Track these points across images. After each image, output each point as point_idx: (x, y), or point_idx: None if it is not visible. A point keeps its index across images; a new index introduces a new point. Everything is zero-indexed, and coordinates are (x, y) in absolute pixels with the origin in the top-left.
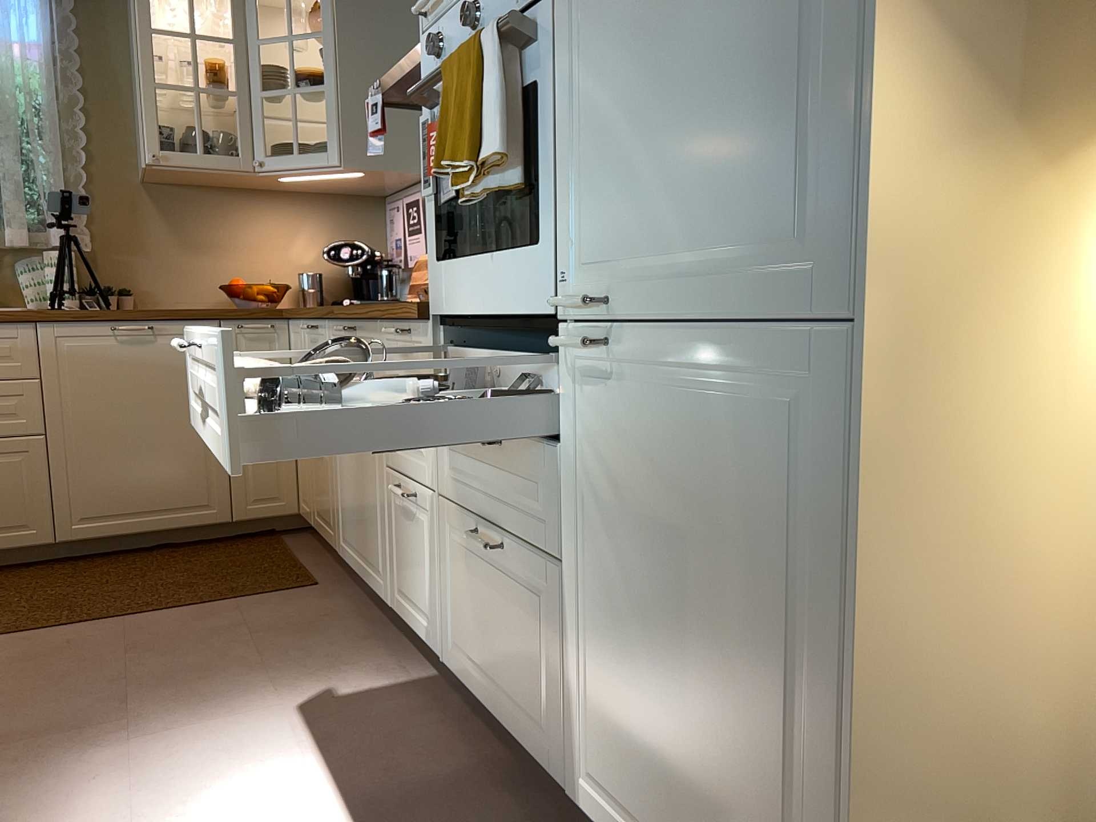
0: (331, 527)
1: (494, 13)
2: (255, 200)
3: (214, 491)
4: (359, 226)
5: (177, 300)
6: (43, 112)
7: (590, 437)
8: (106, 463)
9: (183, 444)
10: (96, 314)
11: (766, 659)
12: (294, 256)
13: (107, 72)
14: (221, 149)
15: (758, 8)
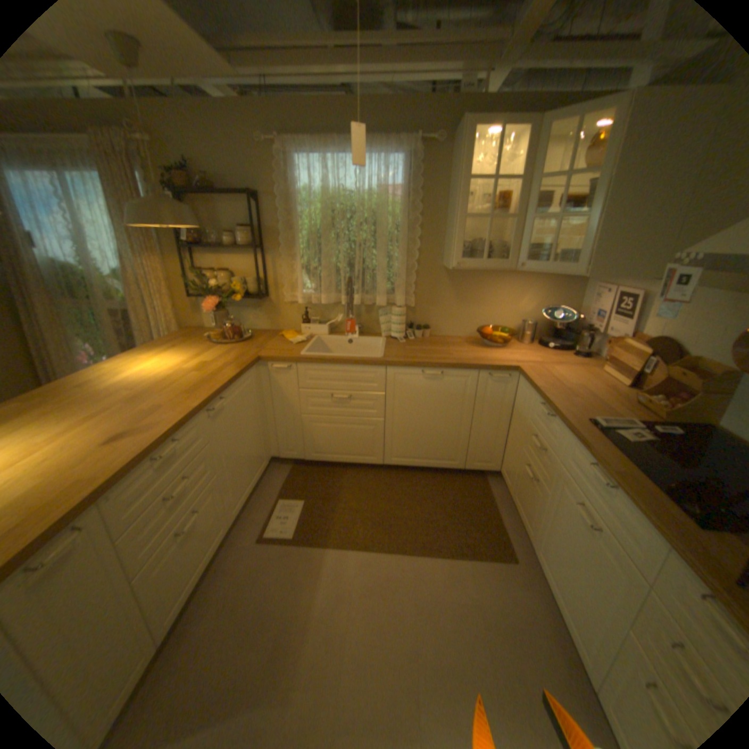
0: (532, 529)
1: None
2: (505, 274)
3: (458, 455)
4: (567, 289)
5: (451, 331)
6: (399, 229)
7: None
8: (409, 435)
9: (447, 431)
10: (415, 364)
11: None
12: (520, 308)
13: (435, 198)
14: (496, 254)
15: None
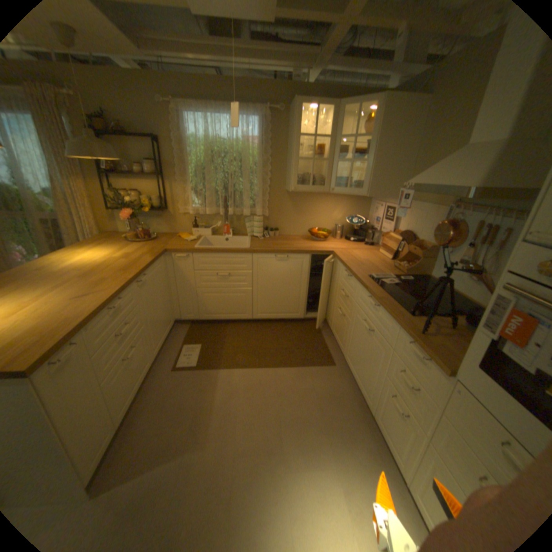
0: (342, 345)
1: None
2: (324, 196)
3: (299, 309)
4: (360, 206)
5: (292, 232)
6: (257, 165)
7: None
8: (268, 298)
9: (292, 294)
10: (270, 252)
11: None
12: (334, 217)
13: (279, 146)
14: (317, 182)
15: None
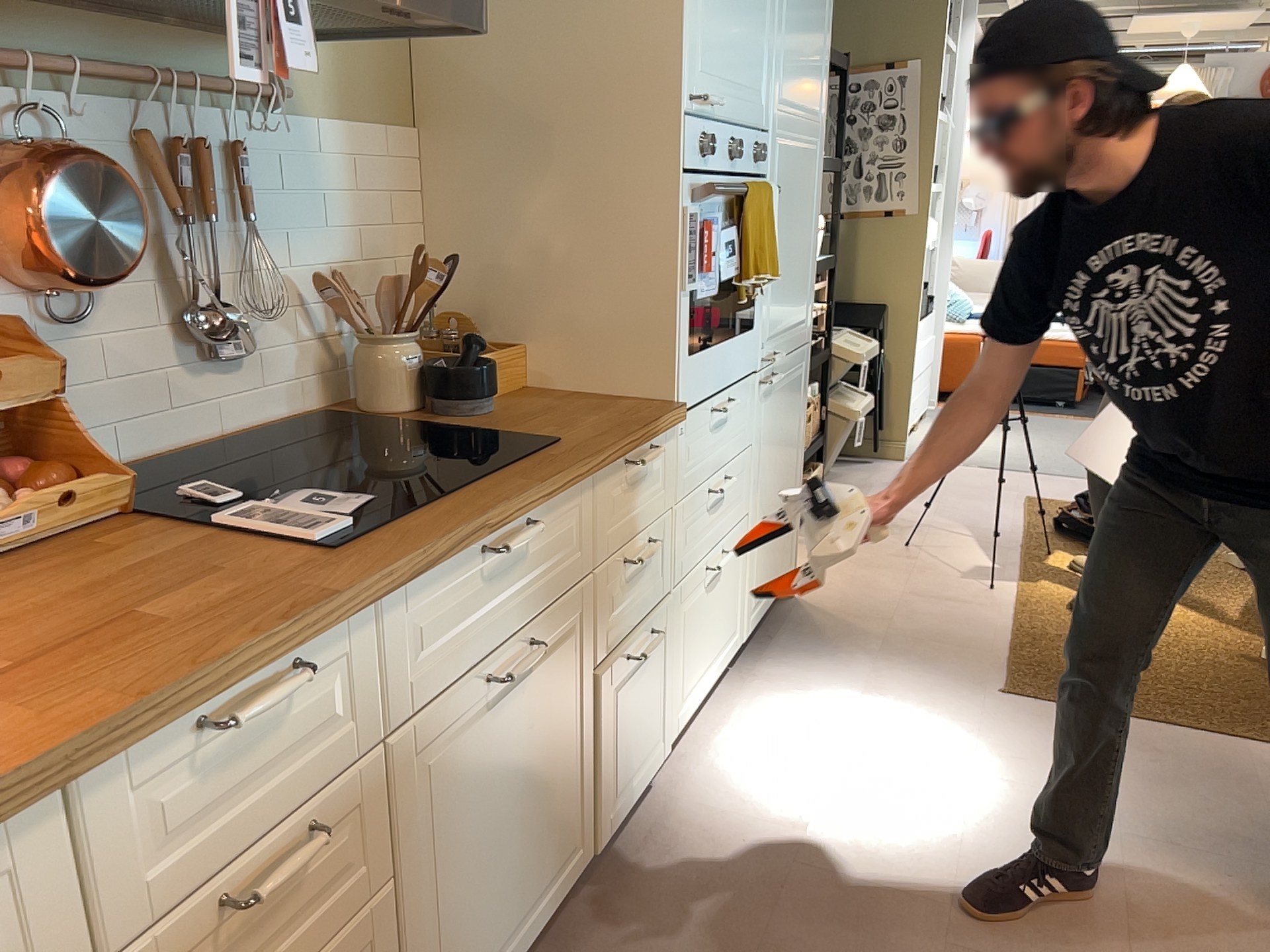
0: None
1: (741, 159)
2: None
3: None
4: None
5: None
6: None
7: (762, 427)
8: None
9: None
10: None
11: (793, 462)
12: None
13: None
14: None
15: (805, 238)
